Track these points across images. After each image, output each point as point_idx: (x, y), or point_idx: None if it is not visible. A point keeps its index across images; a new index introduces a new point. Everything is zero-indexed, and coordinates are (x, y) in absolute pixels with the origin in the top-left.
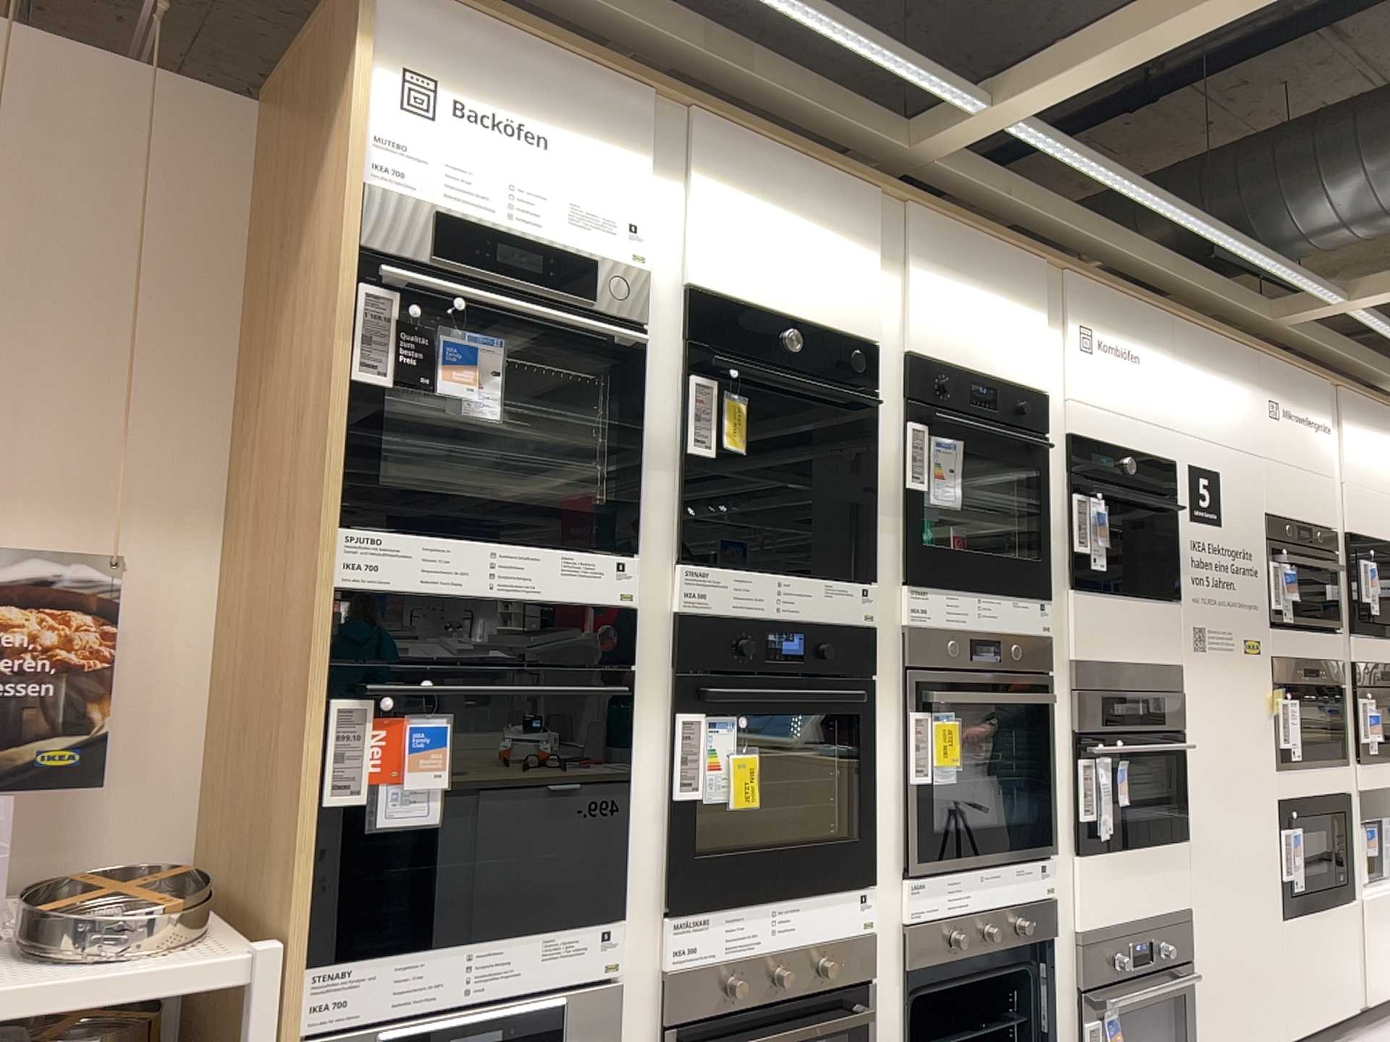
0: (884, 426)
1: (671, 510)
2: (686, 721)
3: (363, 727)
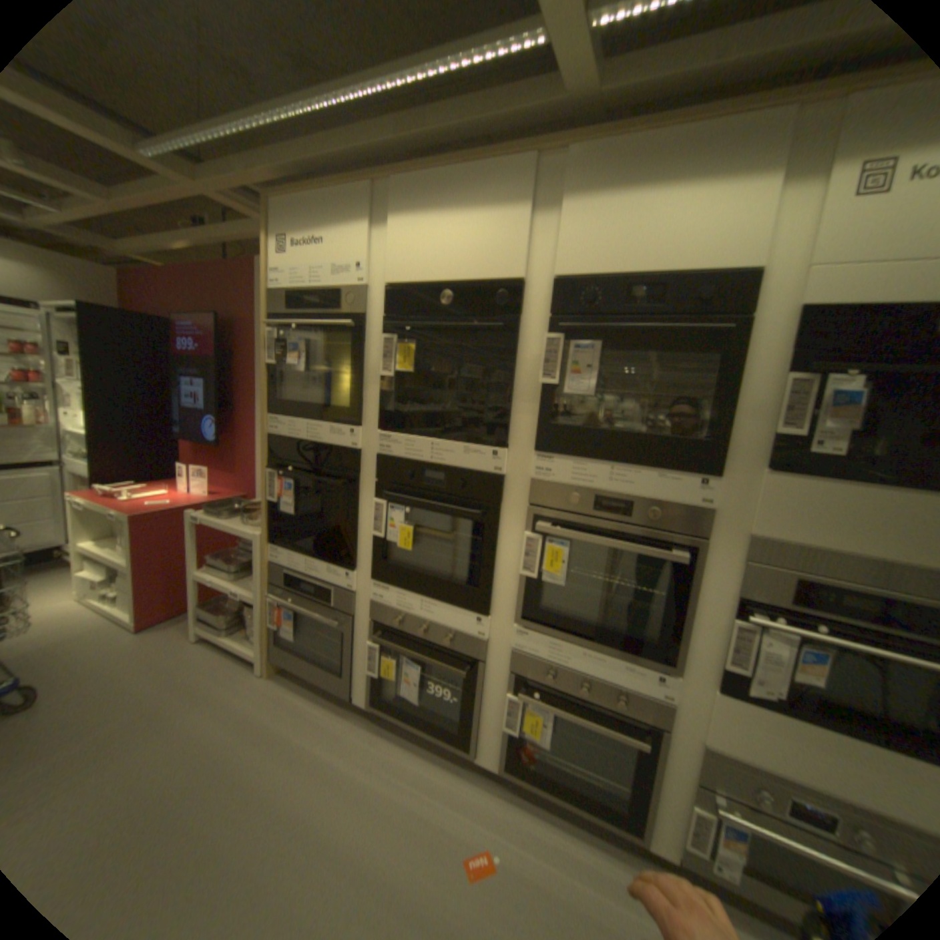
0: (531, 338)
1: (377, 406)
2: (376, 508)
3: (269, 483)
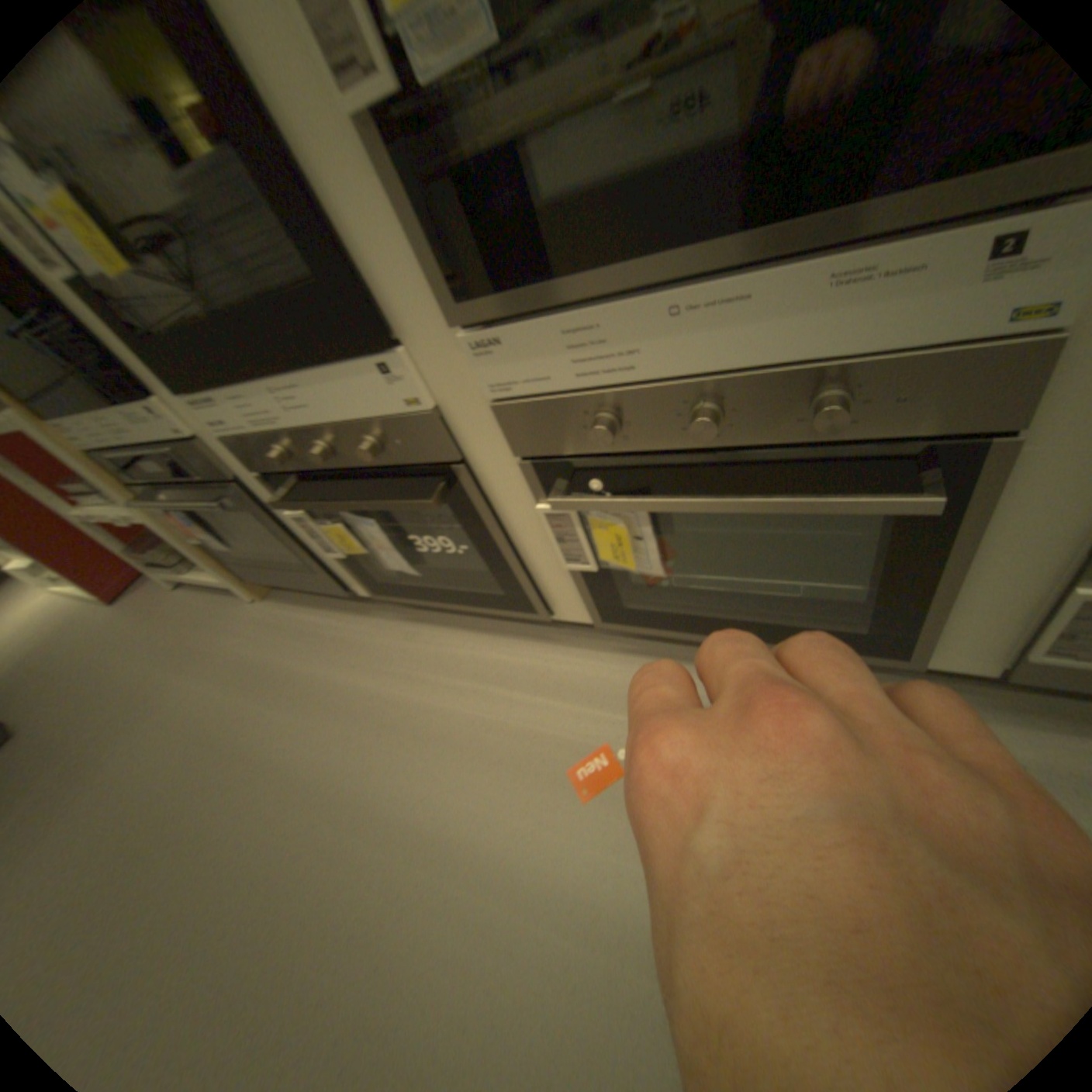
0: None
1: None
2: None
3: None
